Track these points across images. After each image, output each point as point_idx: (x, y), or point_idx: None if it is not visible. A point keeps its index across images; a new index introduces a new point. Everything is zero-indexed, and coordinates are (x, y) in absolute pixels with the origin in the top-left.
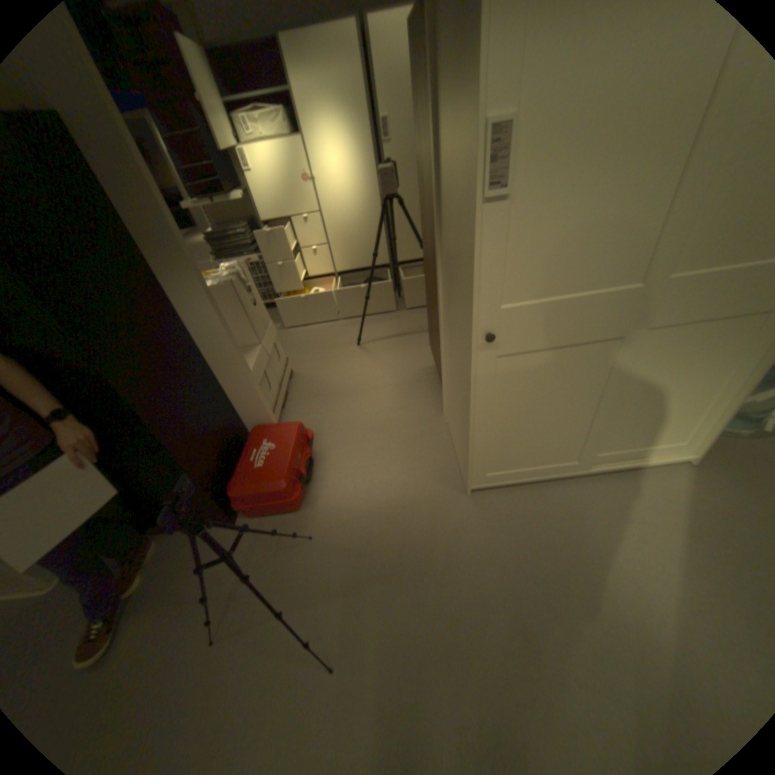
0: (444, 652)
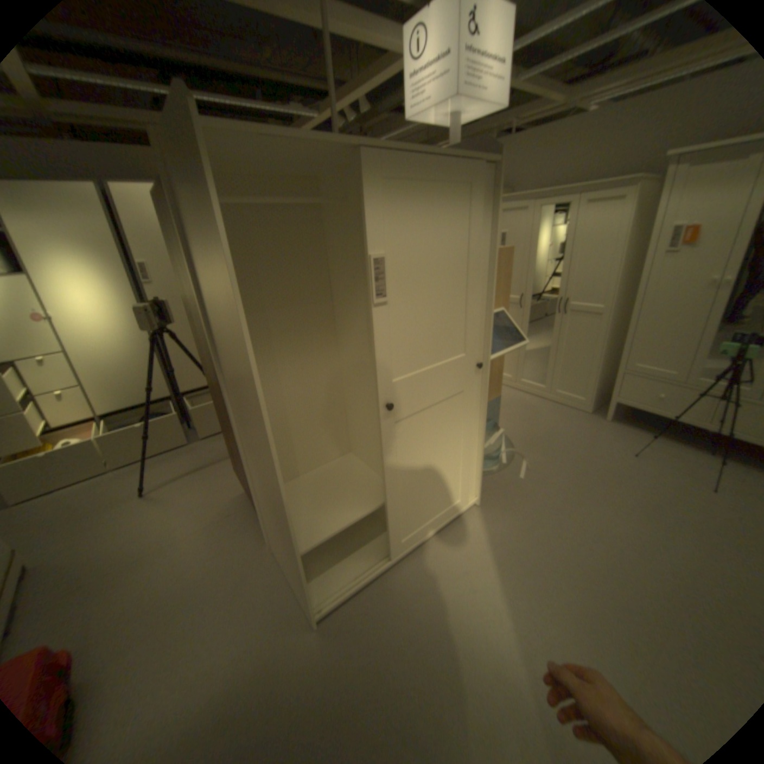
0: None
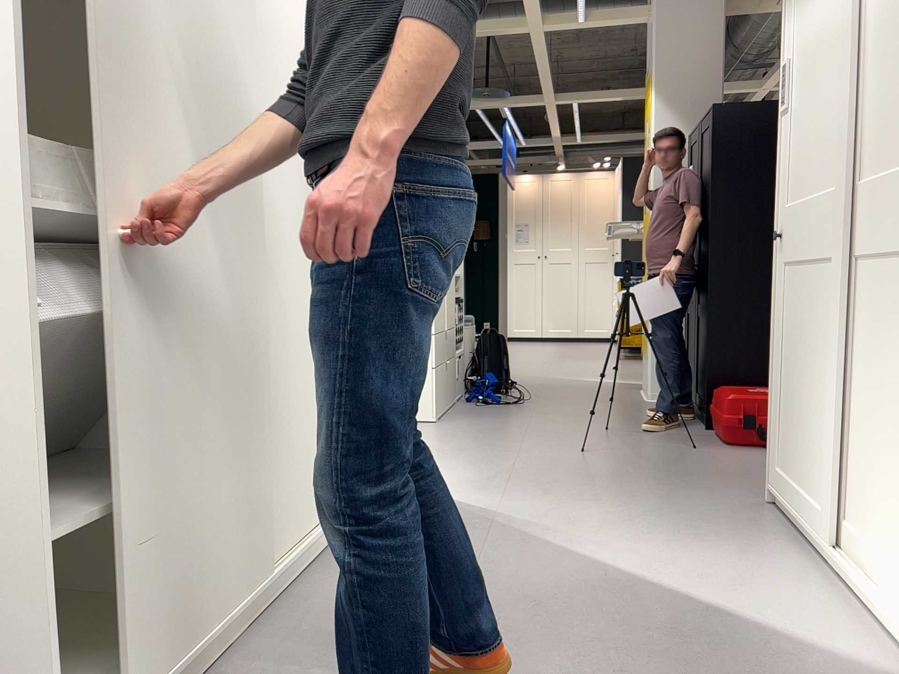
0: (585, 469)
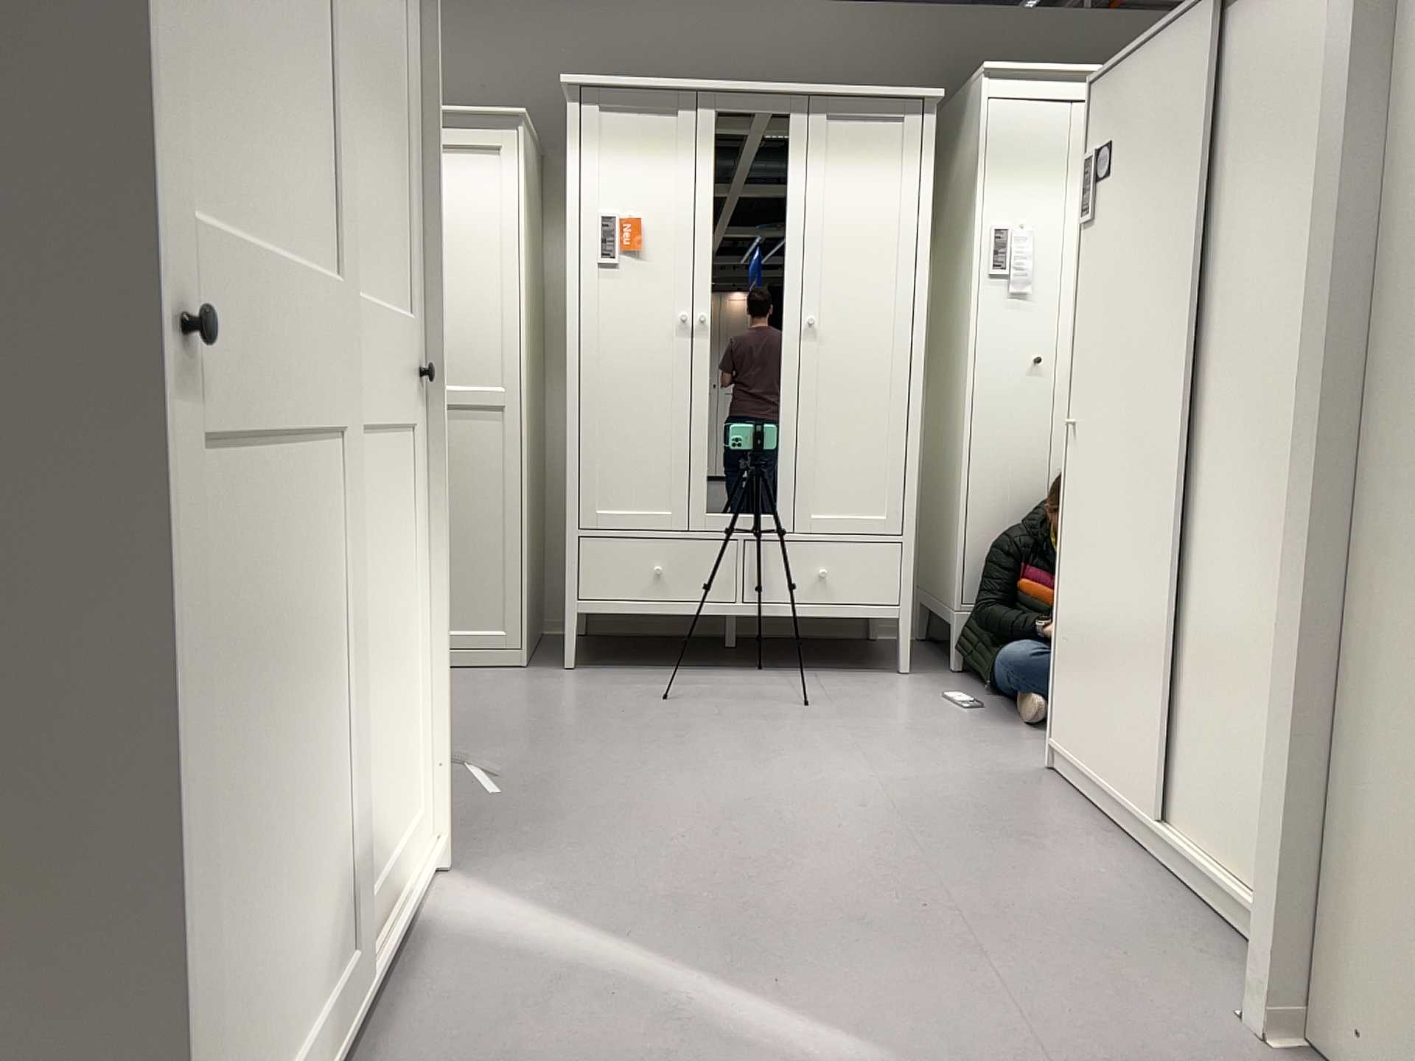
0: None
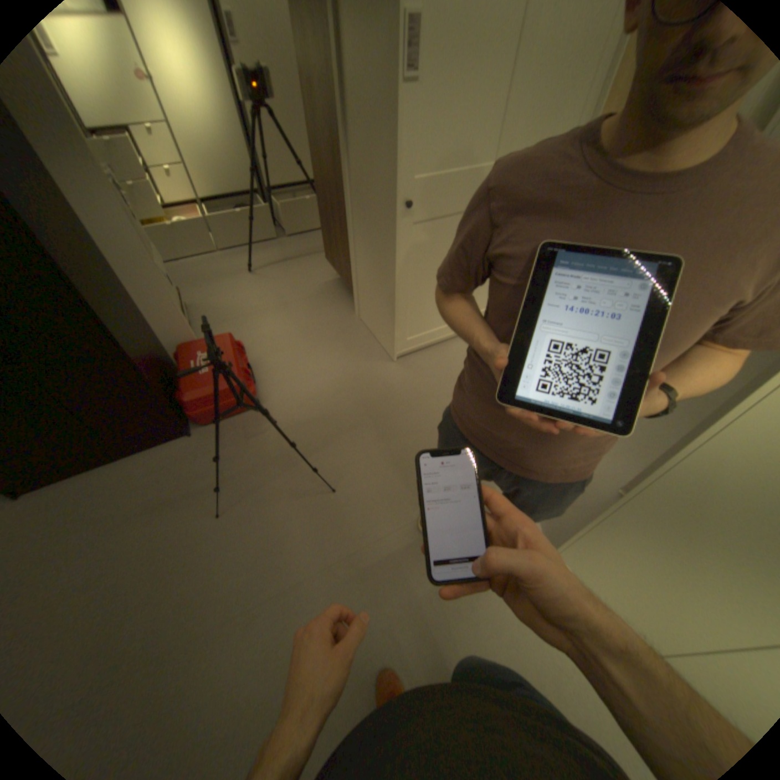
0: (409, 451)
